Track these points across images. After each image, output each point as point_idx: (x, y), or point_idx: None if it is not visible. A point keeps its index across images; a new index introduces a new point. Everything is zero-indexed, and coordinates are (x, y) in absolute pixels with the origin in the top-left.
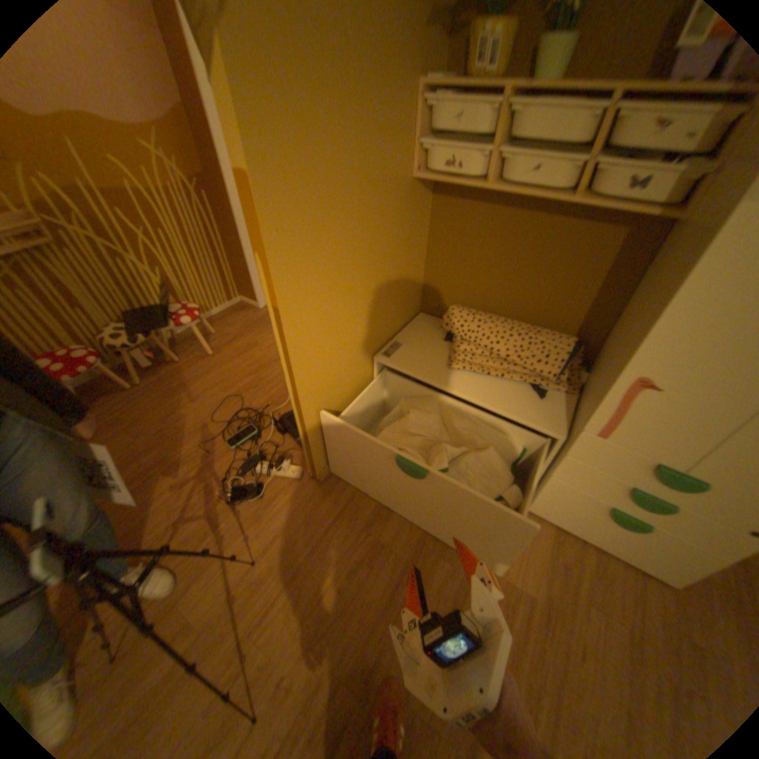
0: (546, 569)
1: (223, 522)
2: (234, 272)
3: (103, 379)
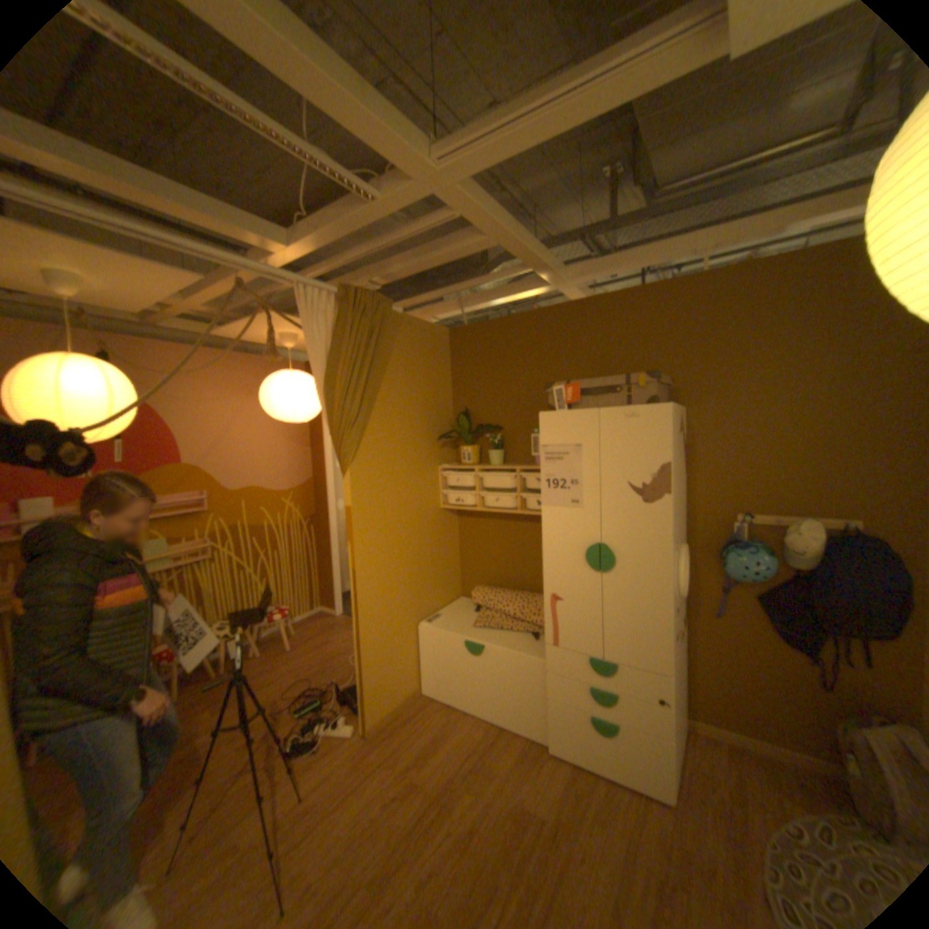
0: (559, 799)
1: (279, 774)
2: (320, 585)
3: (192, 673)
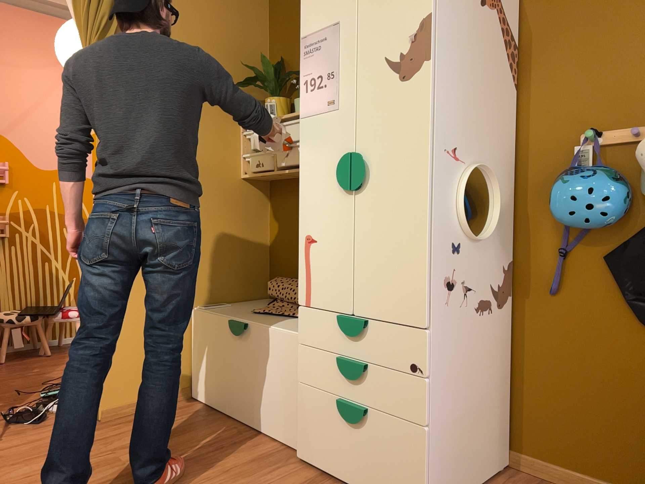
0: None
1: None
2: None
3: None
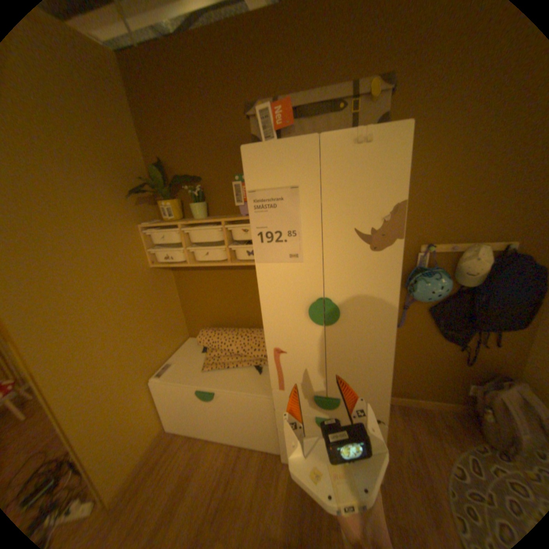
0: (297, 510)
1: None
2: None
3: None
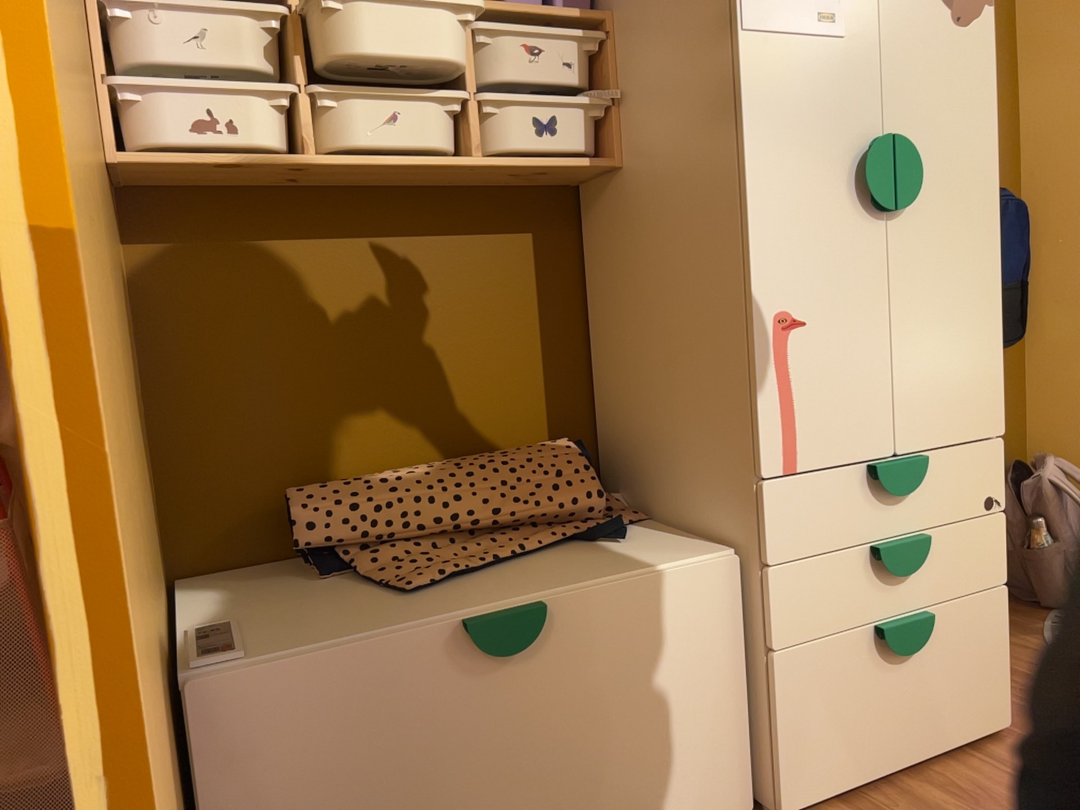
0: None
1: None
2: None
3: None
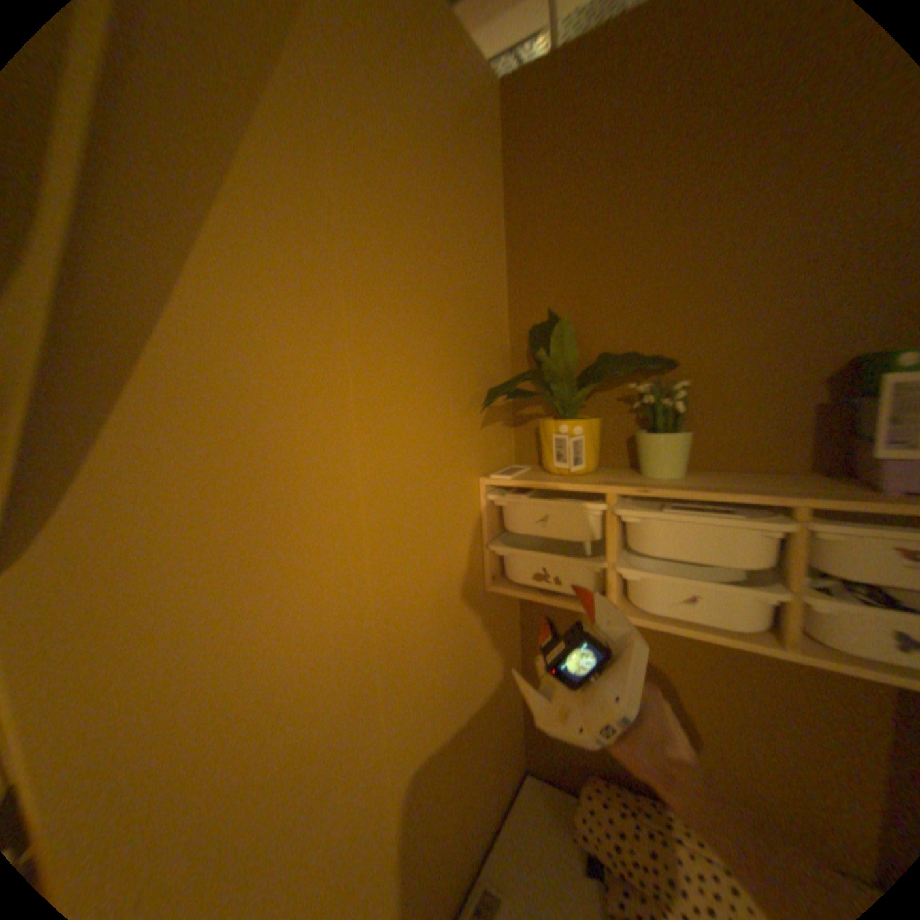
0: None
1: None
2: None
3: None
